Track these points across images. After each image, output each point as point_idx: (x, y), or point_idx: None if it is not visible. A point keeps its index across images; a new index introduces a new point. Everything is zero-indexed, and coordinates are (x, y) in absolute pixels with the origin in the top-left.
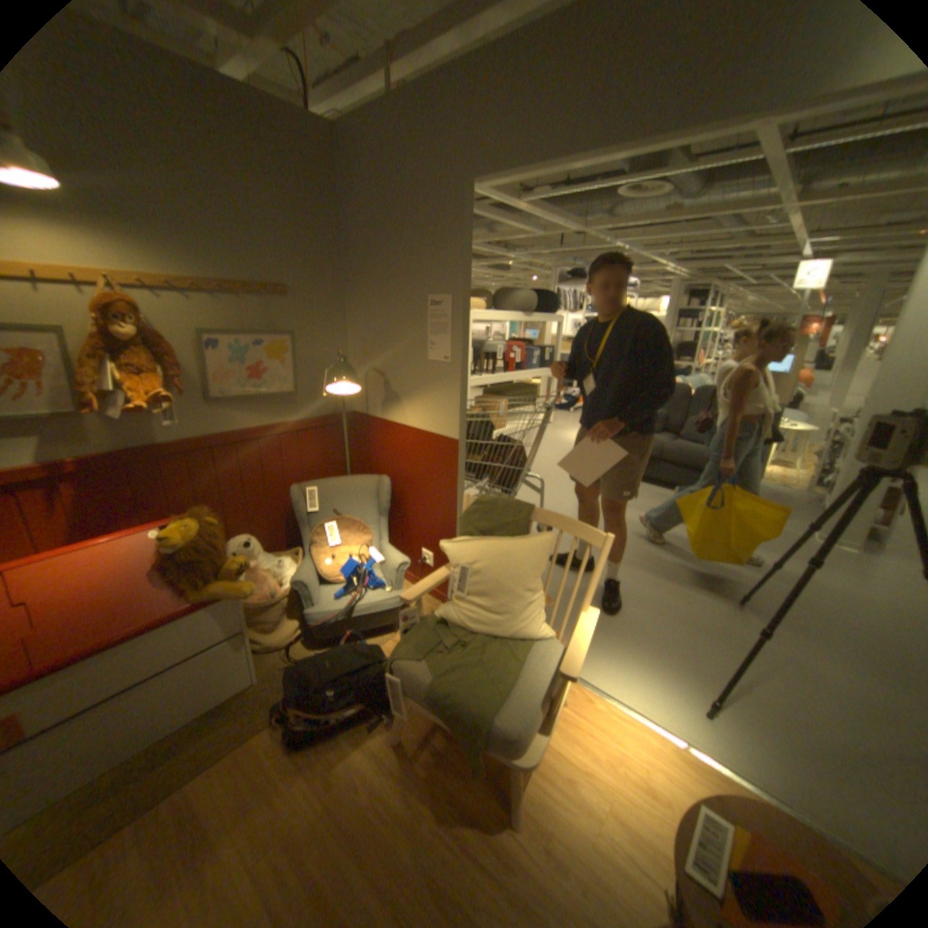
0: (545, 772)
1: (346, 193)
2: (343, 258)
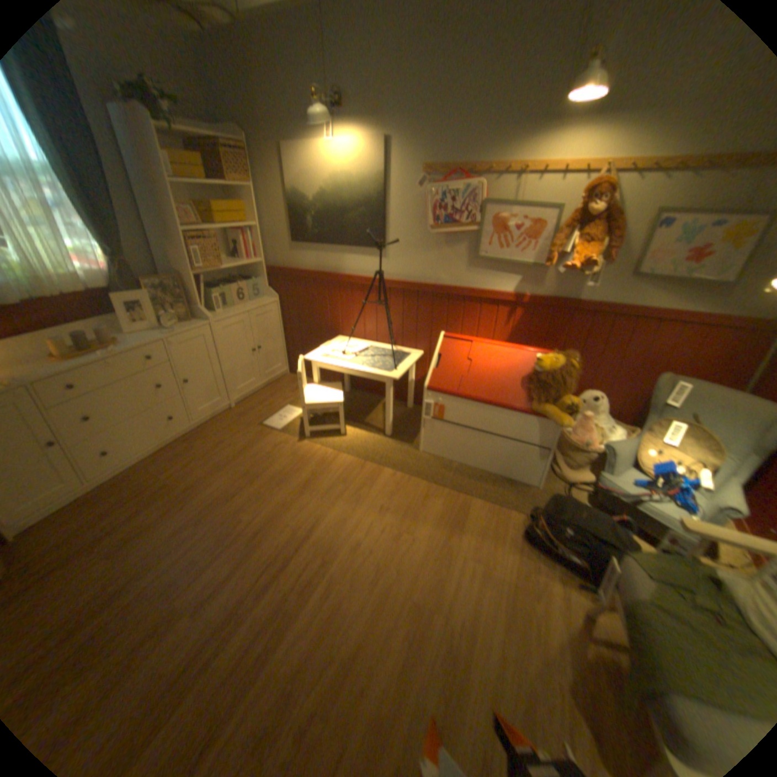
0: None
1: None
2: None
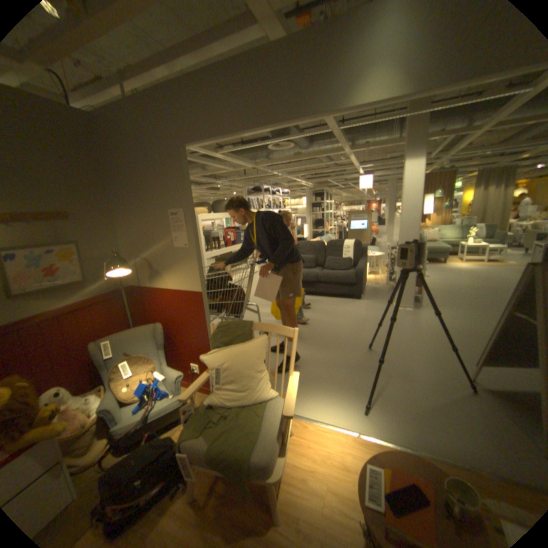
0: (287, 480)
1: (104, 153)
2: (107, 192)
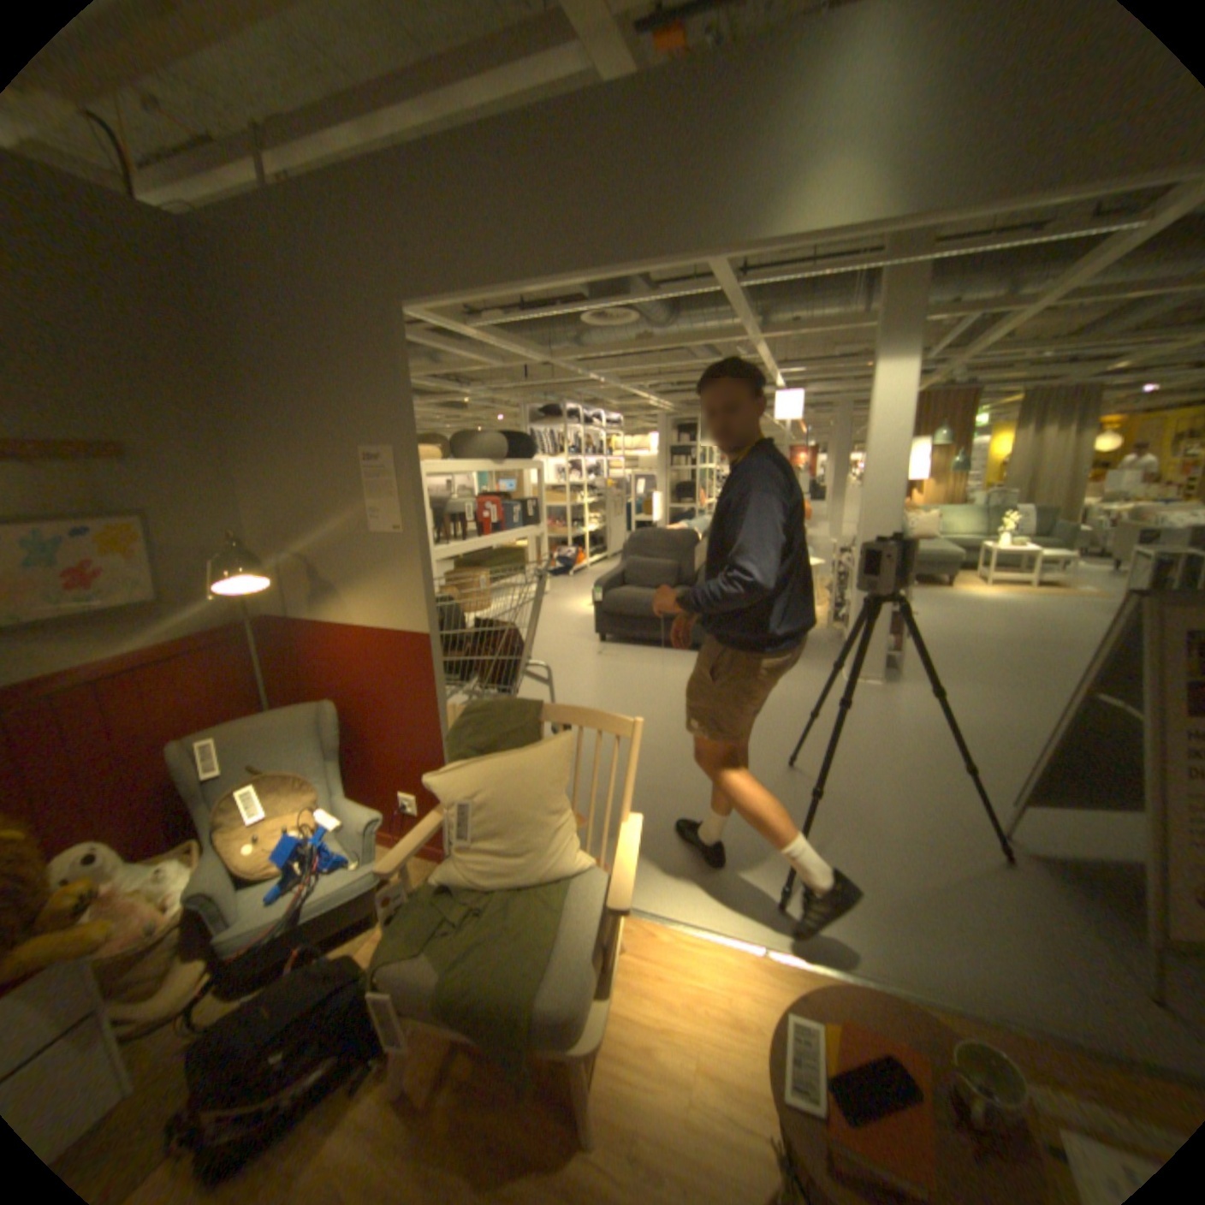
0: (611, 1051)
1: (213, 313)
2: (217, 400)
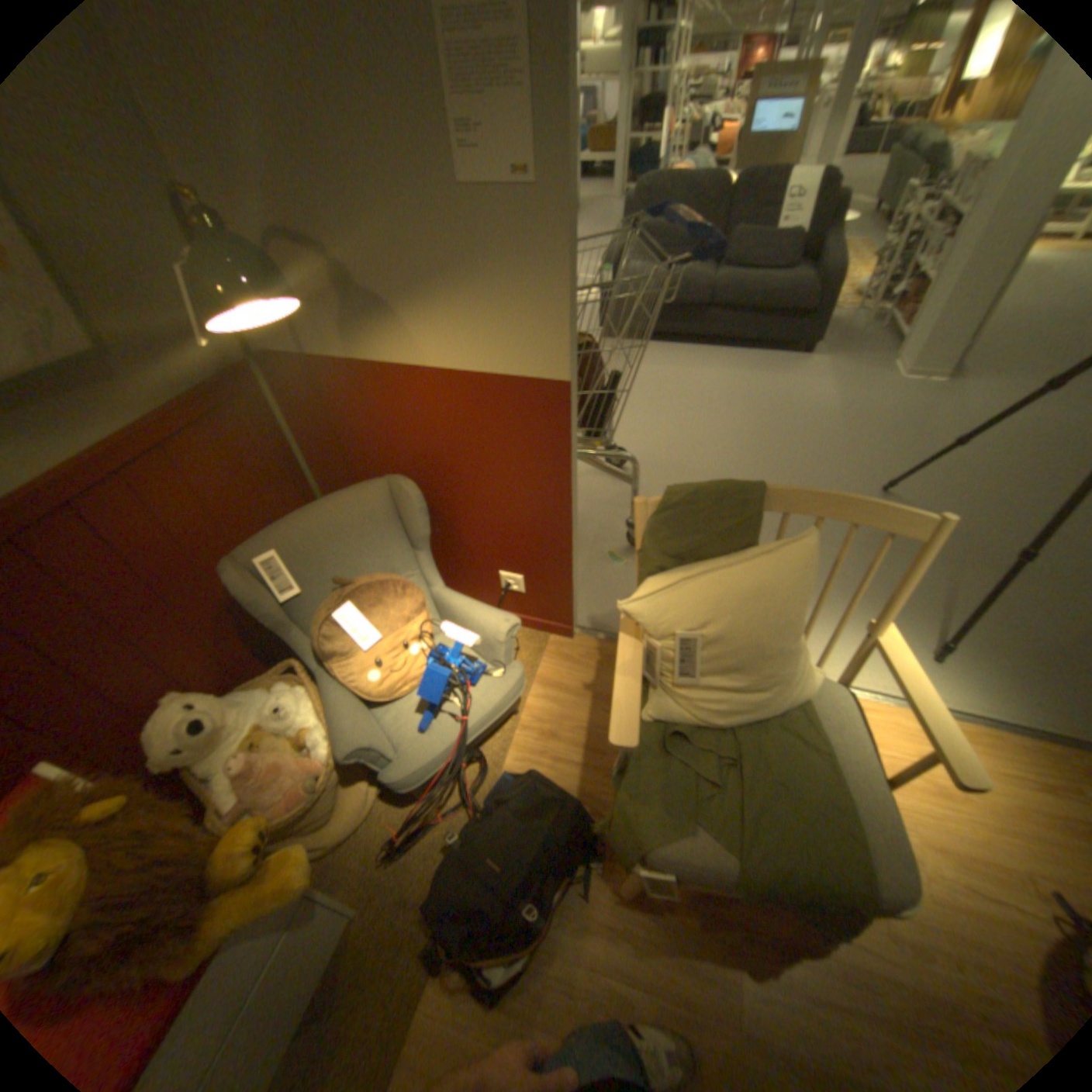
0: None
1: None
2: None
